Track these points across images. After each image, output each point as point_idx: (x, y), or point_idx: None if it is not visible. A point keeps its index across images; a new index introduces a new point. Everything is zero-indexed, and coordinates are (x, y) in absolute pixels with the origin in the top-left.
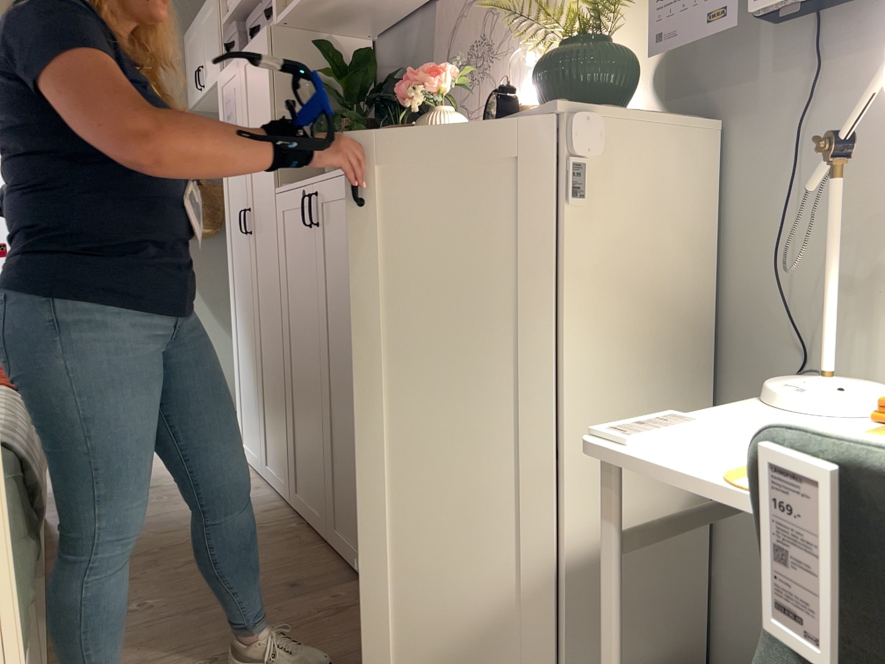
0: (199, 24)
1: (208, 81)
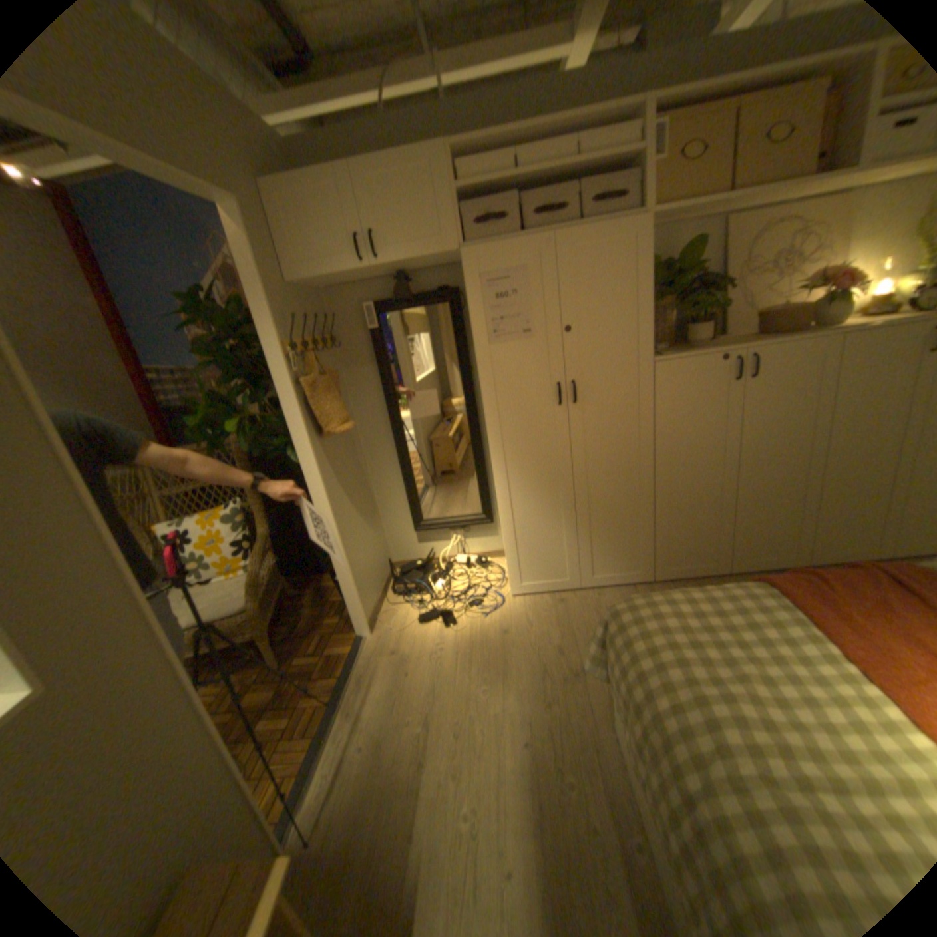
0: (357, 176)
1: (397, 252)
